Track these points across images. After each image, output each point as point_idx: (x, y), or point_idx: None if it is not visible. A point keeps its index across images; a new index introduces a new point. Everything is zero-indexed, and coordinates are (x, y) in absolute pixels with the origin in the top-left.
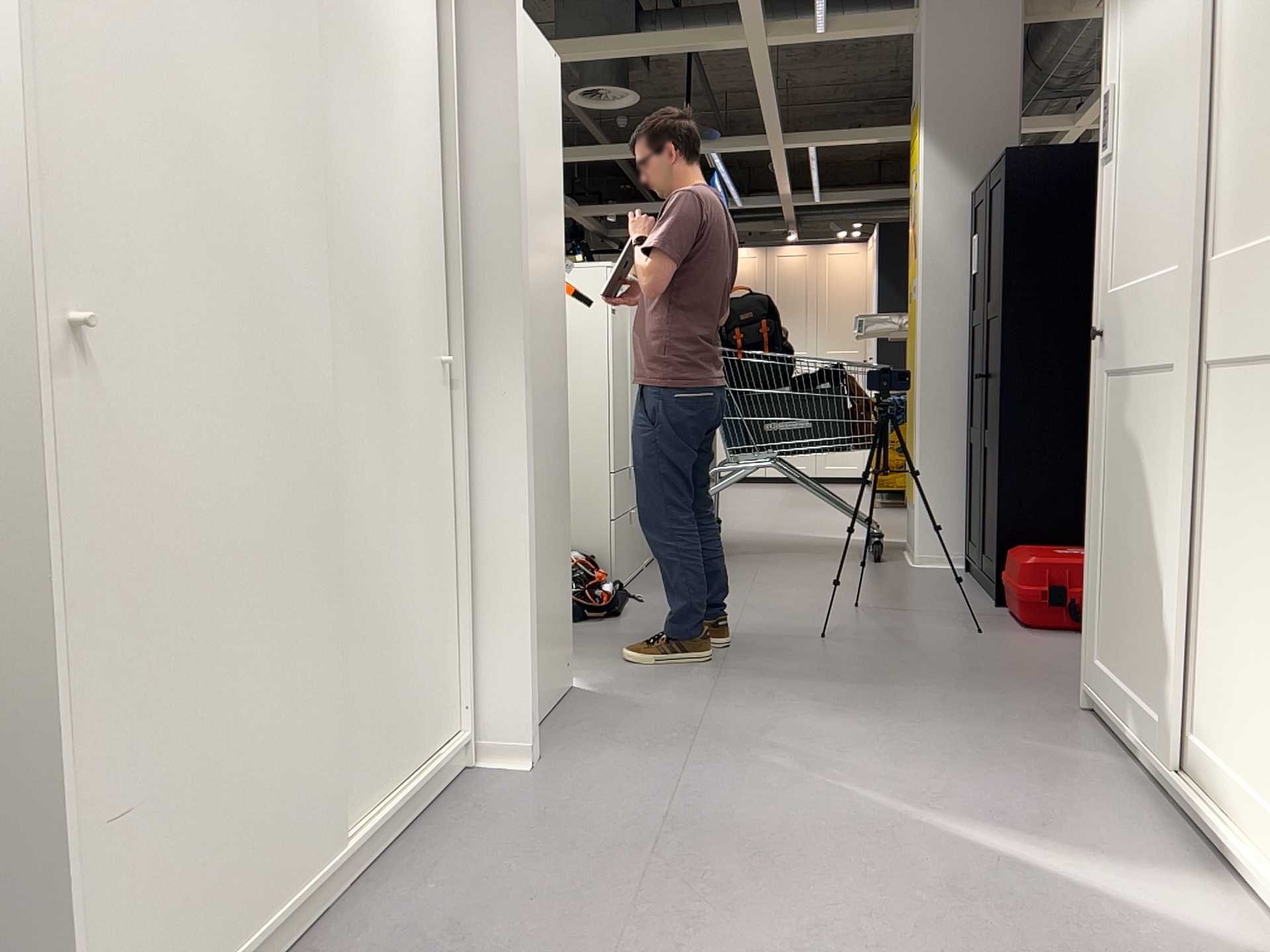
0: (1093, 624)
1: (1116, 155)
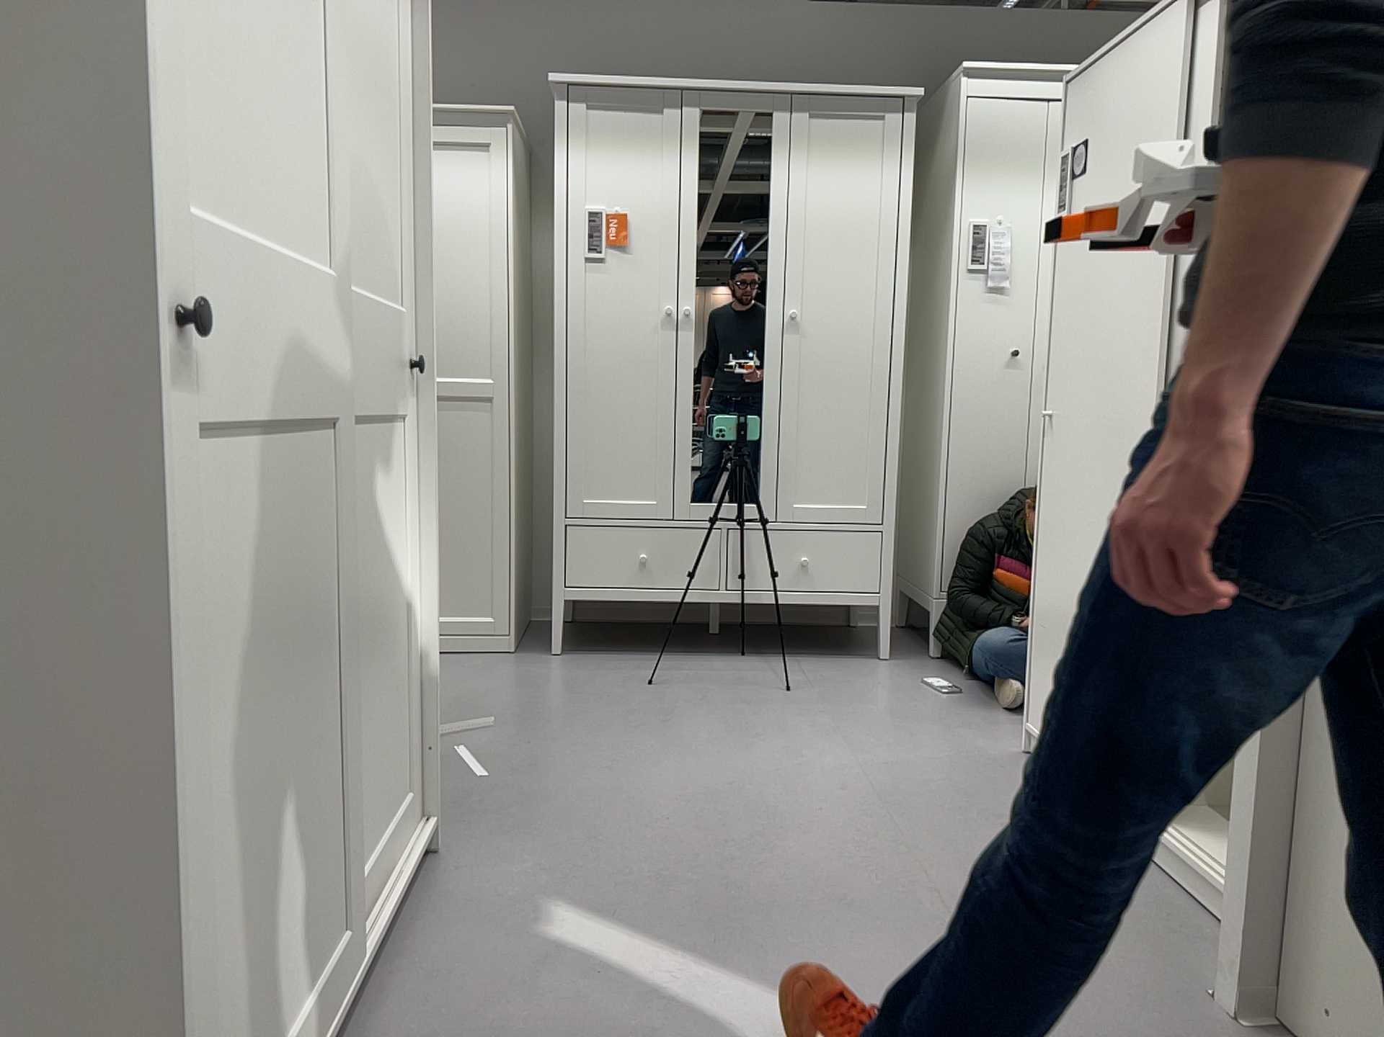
0: None
1: None
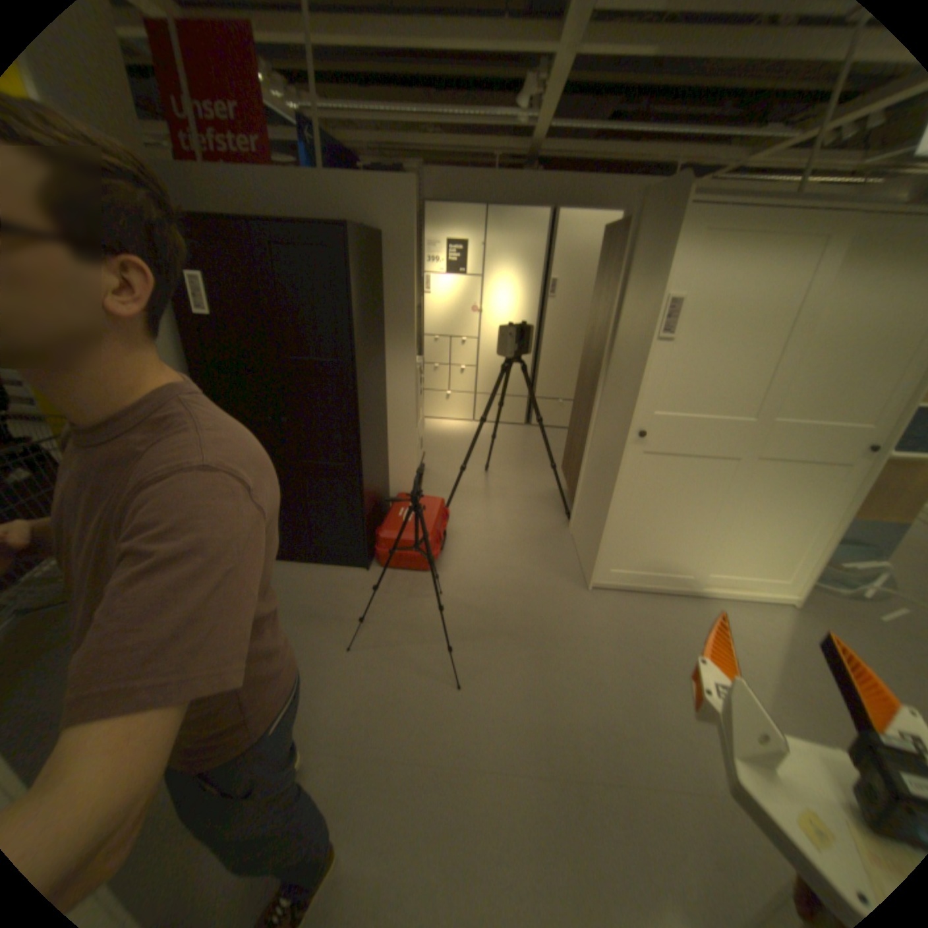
0: (615, 558)
1: (686, 340)
